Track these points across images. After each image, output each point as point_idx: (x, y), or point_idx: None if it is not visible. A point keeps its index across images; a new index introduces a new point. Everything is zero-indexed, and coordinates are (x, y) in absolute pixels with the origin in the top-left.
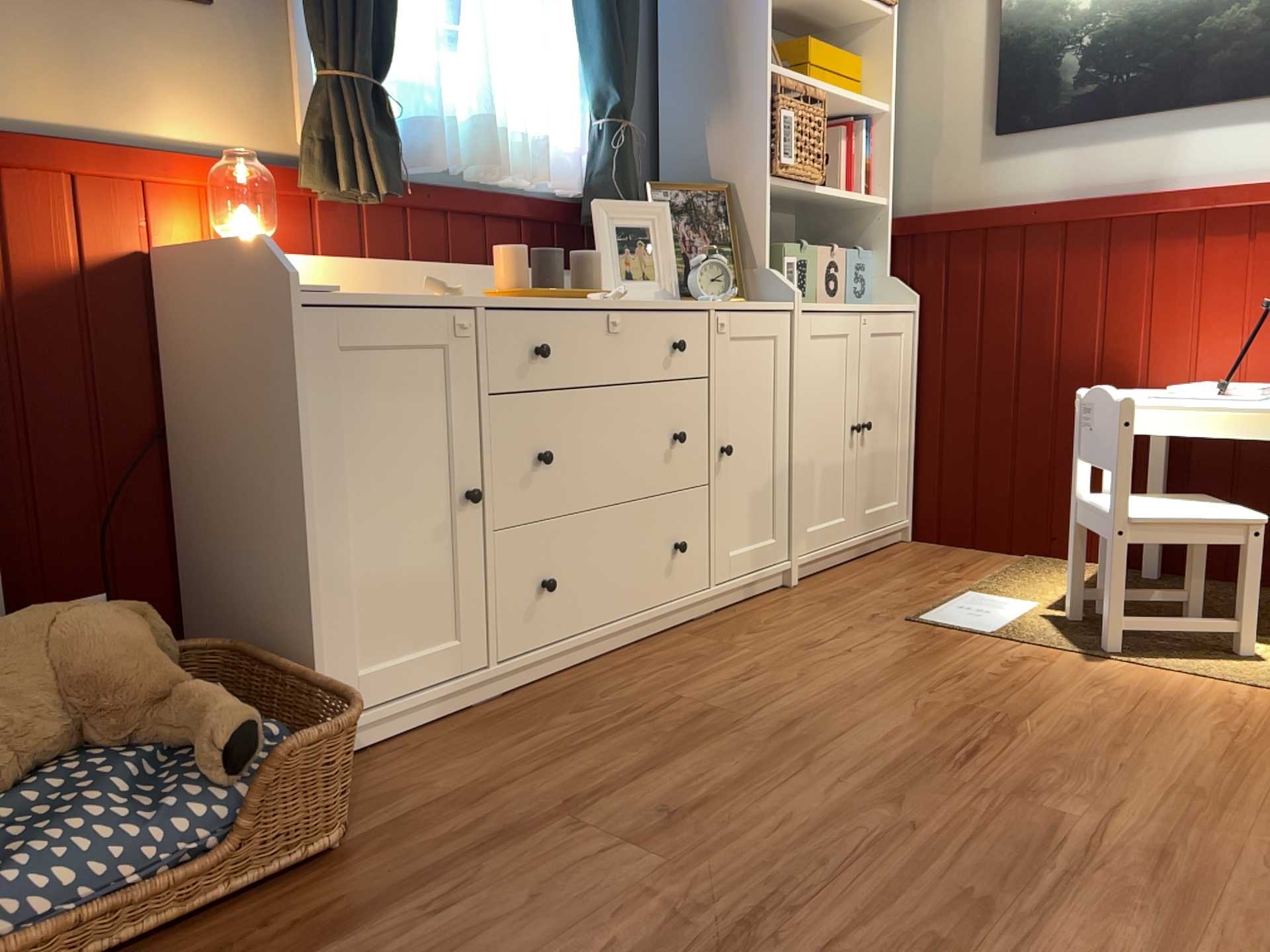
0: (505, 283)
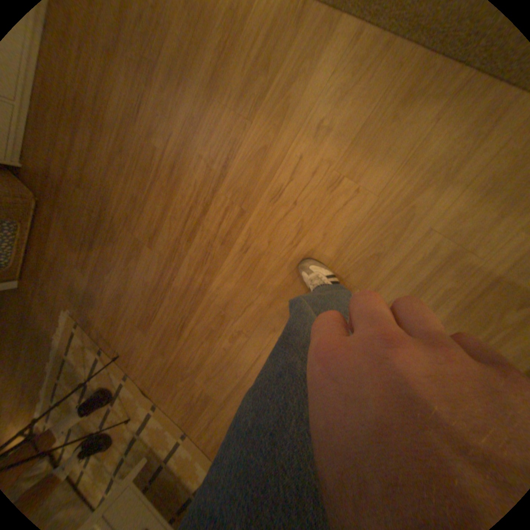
0: None
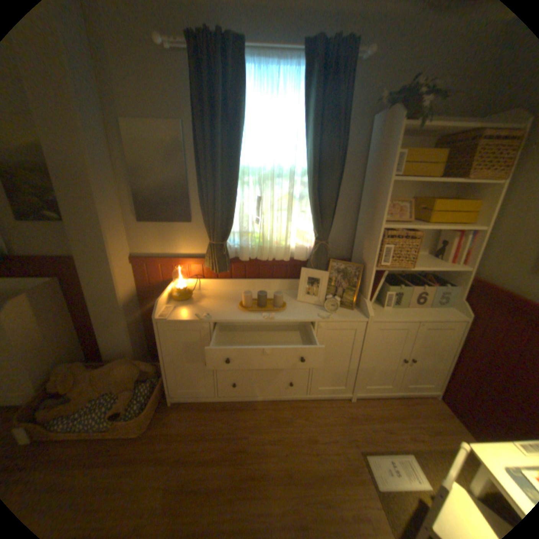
0: (244, 302)
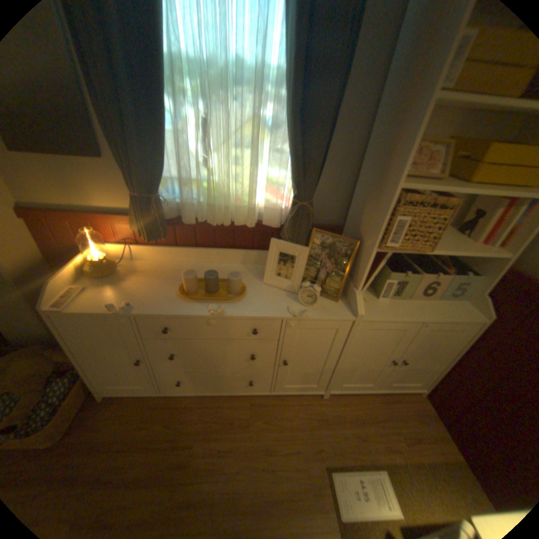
0: (185, 286)
